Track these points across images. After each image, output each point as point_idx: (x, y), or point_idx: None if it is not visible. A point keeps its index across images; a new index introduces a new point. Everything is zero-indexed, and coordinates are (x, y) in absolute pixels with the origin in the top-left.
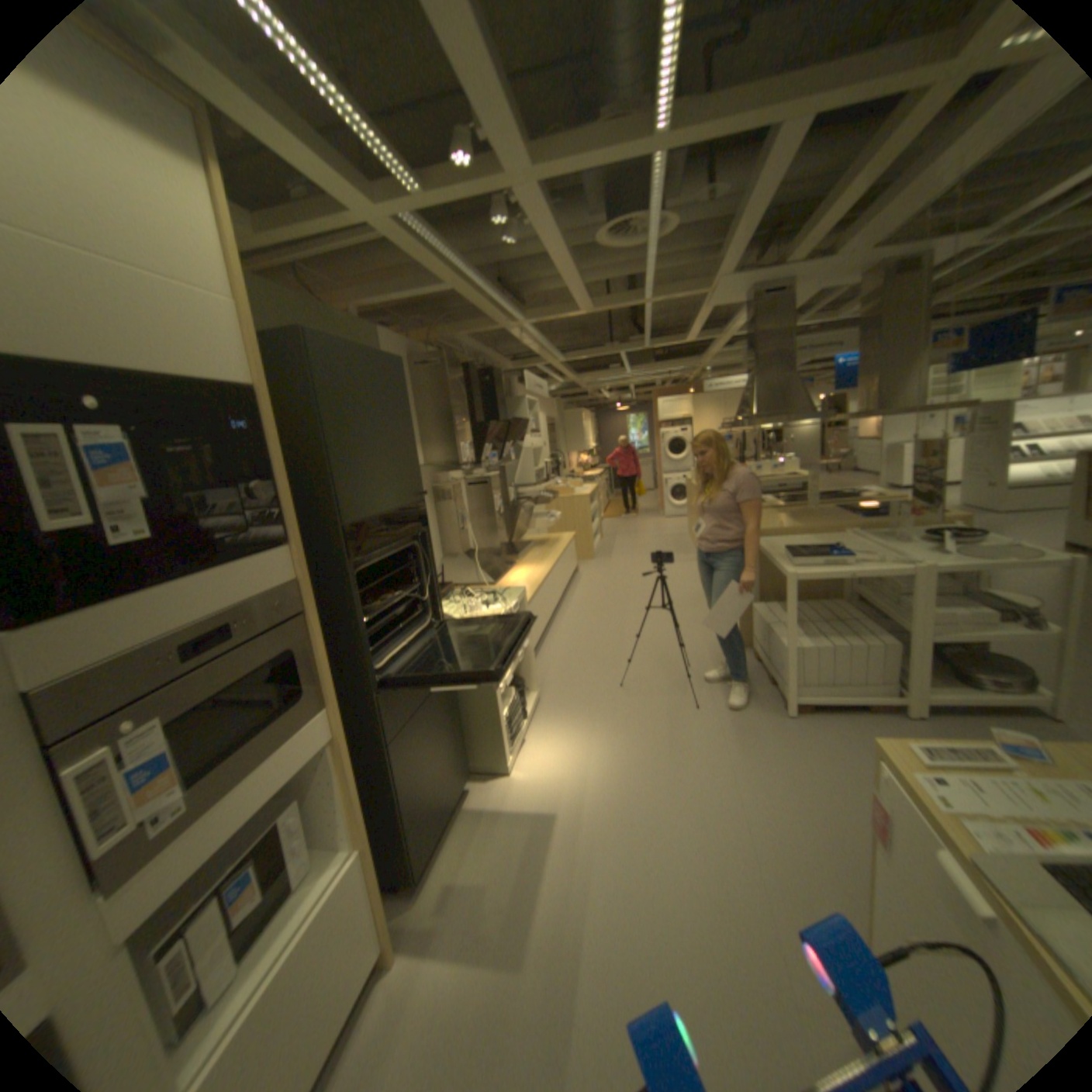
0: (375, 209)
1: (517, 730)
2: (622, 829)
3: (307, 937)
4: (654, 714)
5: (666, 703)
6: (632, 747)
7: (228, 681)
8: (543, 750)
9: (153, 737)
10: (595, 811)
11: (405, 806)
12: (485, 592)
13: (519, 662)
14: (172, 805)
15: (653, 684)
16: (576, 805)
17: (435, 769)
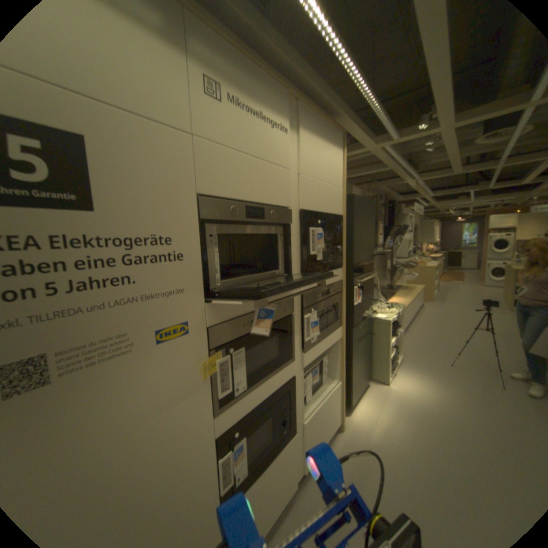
0: (376, 146)
1: (394, 368)
2: (452, 426)
3: (329, 400)
4: (474, 384)
5: (482, 381)
6: (459, 395)
7: (327, 306)
8: (407, 381)
9: (315, 315)
10: (437, 414)
11: (353, 376)
12: (386, 303)
13: (398, 338)
14: (315, 336)
15: (474, 371)
16: (425, 408)
17: (362, 368)
